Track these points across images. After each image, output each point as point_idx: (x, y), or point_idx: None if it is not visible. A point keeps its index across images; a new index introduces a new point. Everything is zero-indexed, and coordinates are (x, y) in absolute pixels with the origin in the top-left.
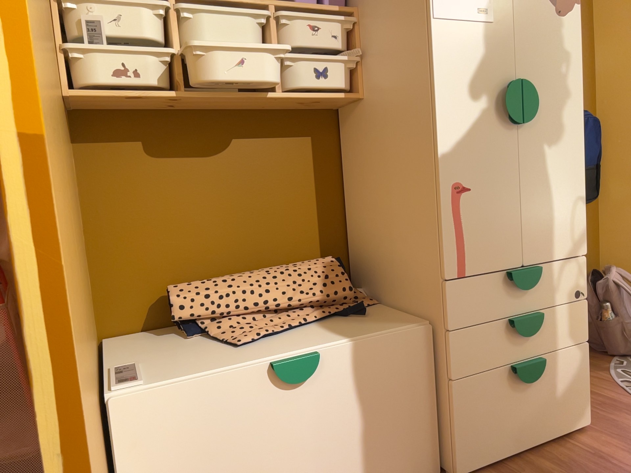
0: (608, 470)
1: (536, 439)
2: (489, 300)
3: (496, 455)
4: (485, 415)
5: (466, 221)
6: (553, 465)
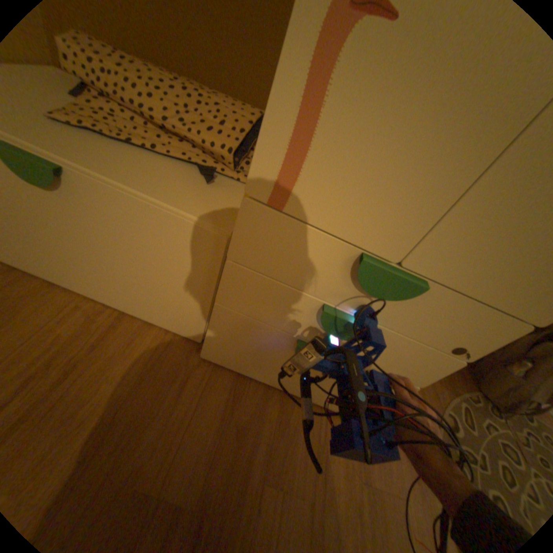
0: (304, 465)
1: (292, 390)
2: (305, 262)
3: (244, 370)
4: (244, 344)
5: (334, 102)
6: (276, 416)
